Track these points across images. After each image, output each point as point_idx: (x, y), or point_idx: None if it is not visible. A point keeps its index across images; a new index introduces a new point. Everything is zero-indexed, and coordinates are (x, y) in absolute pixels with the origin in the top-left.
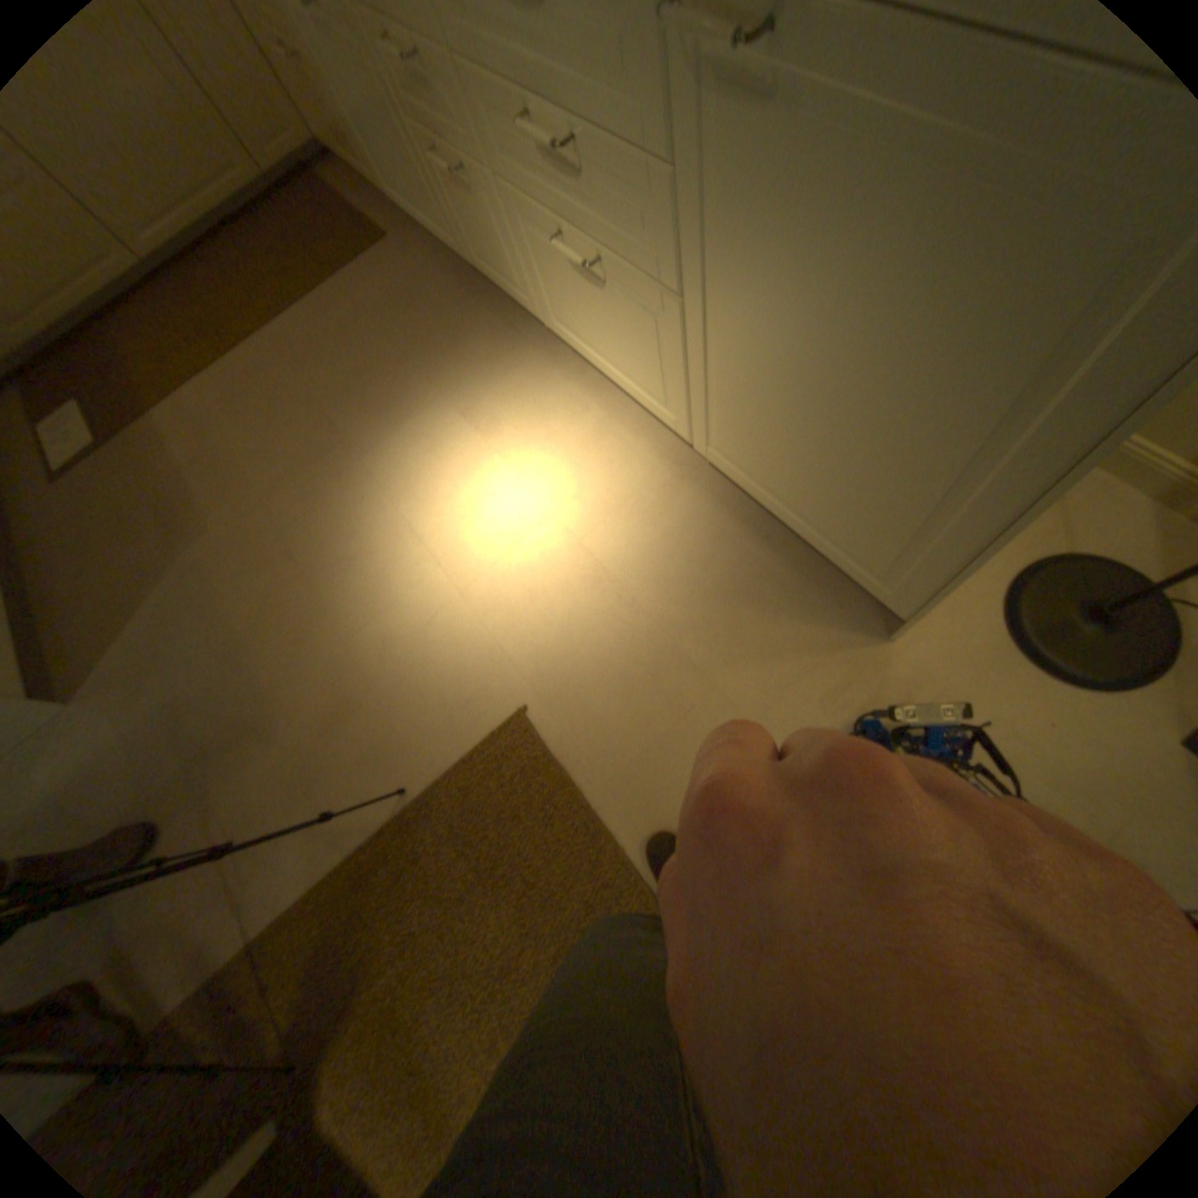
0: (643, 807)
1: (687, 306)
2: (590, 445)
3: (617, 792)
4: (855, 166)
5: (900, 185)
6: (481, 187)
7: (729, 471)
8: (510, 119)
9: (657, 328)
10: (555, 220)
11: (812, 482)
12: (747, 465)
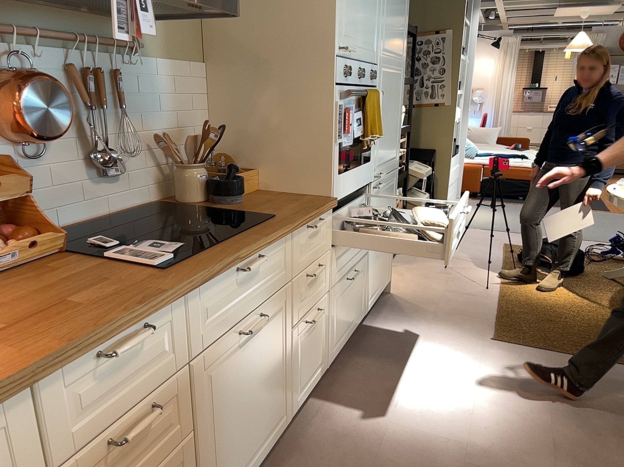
0: (482, 313)
1: (368, 254)
2: (376, 356)
3: (485, 318)
4: (384, 194)
5: (386, 193)
6: (321, 314)
7: (371, 307)
8: (342, 253)
9: (363, 276)
10: (346, 278)
11: (382, 269)
12: (374, 292)
